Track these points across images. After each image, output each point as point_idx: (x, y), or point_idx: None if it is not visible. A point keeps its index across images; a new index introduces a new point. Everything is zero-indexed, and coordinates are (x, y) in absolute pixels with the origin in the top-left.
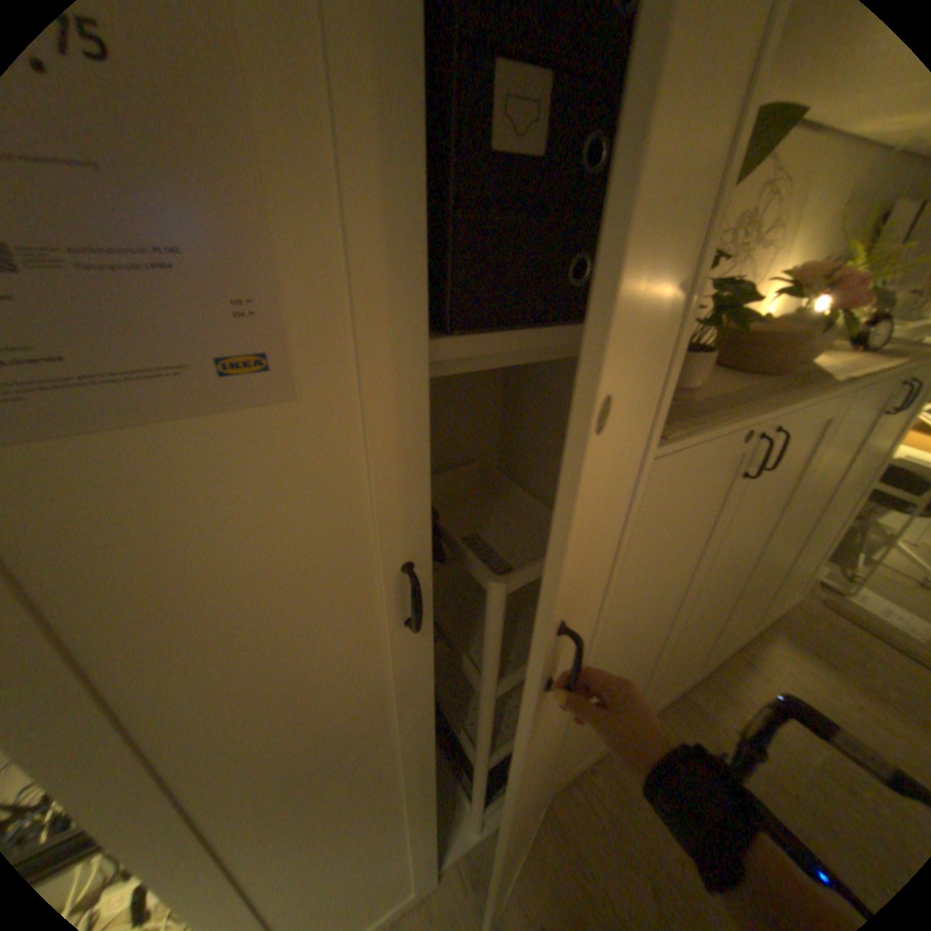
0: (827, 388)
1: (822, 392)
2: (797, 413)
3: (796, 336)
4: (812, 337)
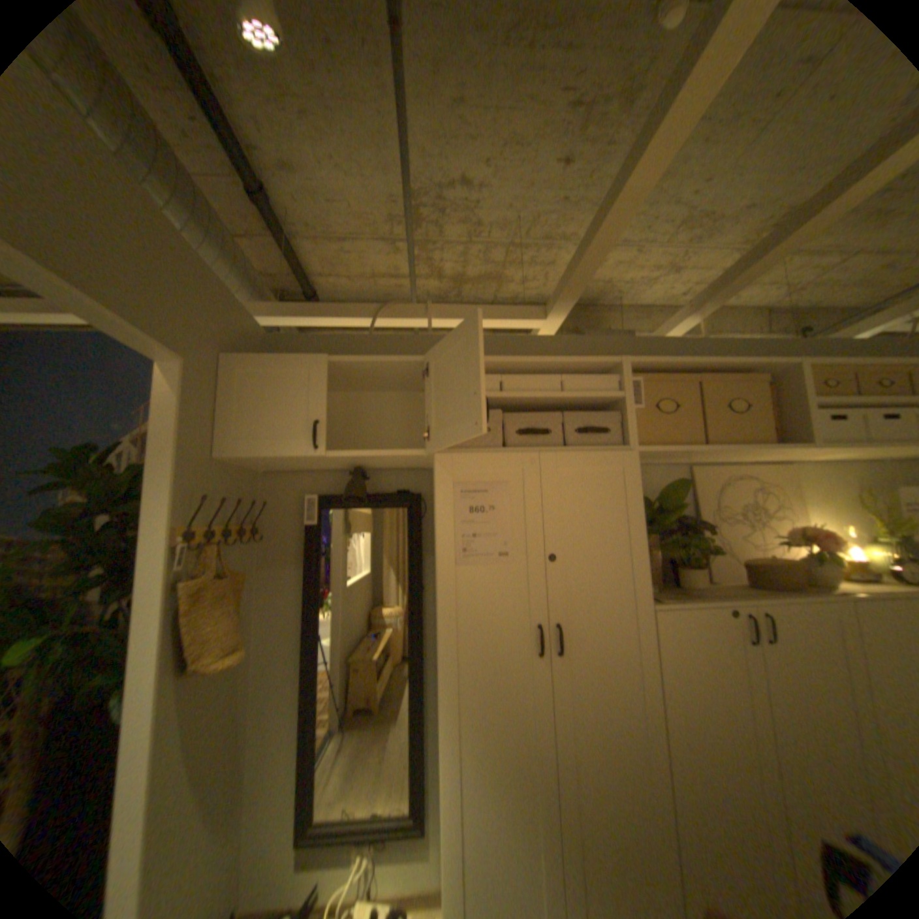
0: (810, 597)
1: (801, 598)
2: (777, 608)
3: (806, 570)
4: (816, 571)
